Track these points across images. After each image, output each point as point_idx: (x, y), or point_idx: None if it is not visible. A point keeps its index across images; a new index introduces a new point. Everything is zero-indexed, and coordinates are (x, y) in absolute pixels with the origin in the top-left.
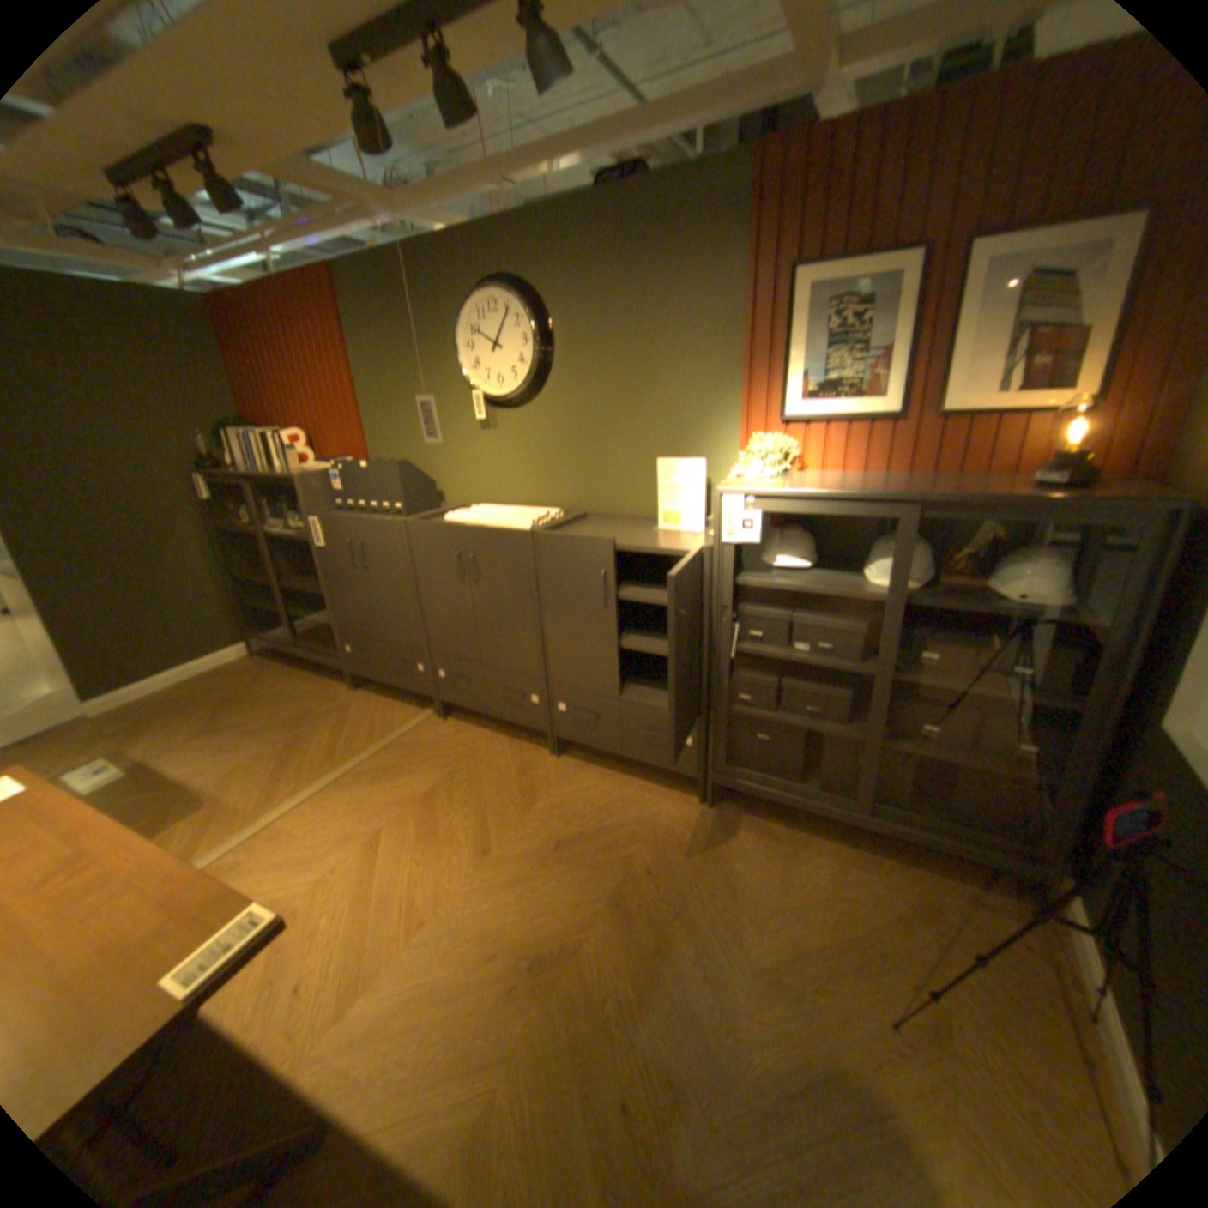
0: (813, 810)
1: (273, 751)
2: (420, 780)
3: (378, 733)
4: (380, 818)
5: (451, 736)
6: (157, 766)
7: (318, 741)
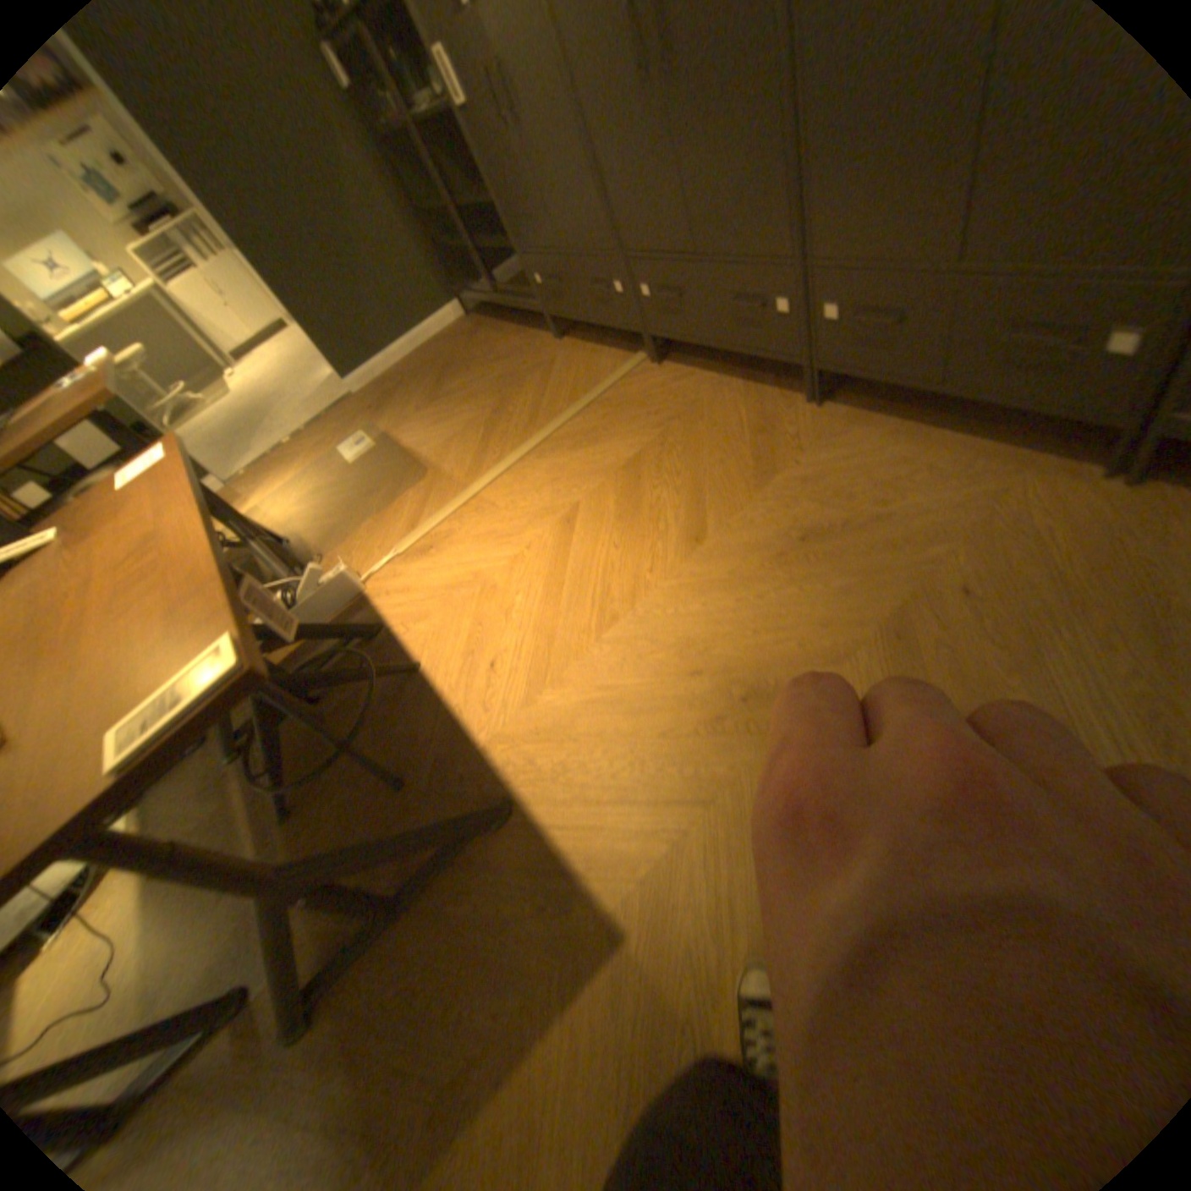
0: None
1: (482, 418)
2: (625, 445)
3: (582, 390)
4: (579, 492)
5: (666, 386)
6: (395, 438)
7: (522, 404)
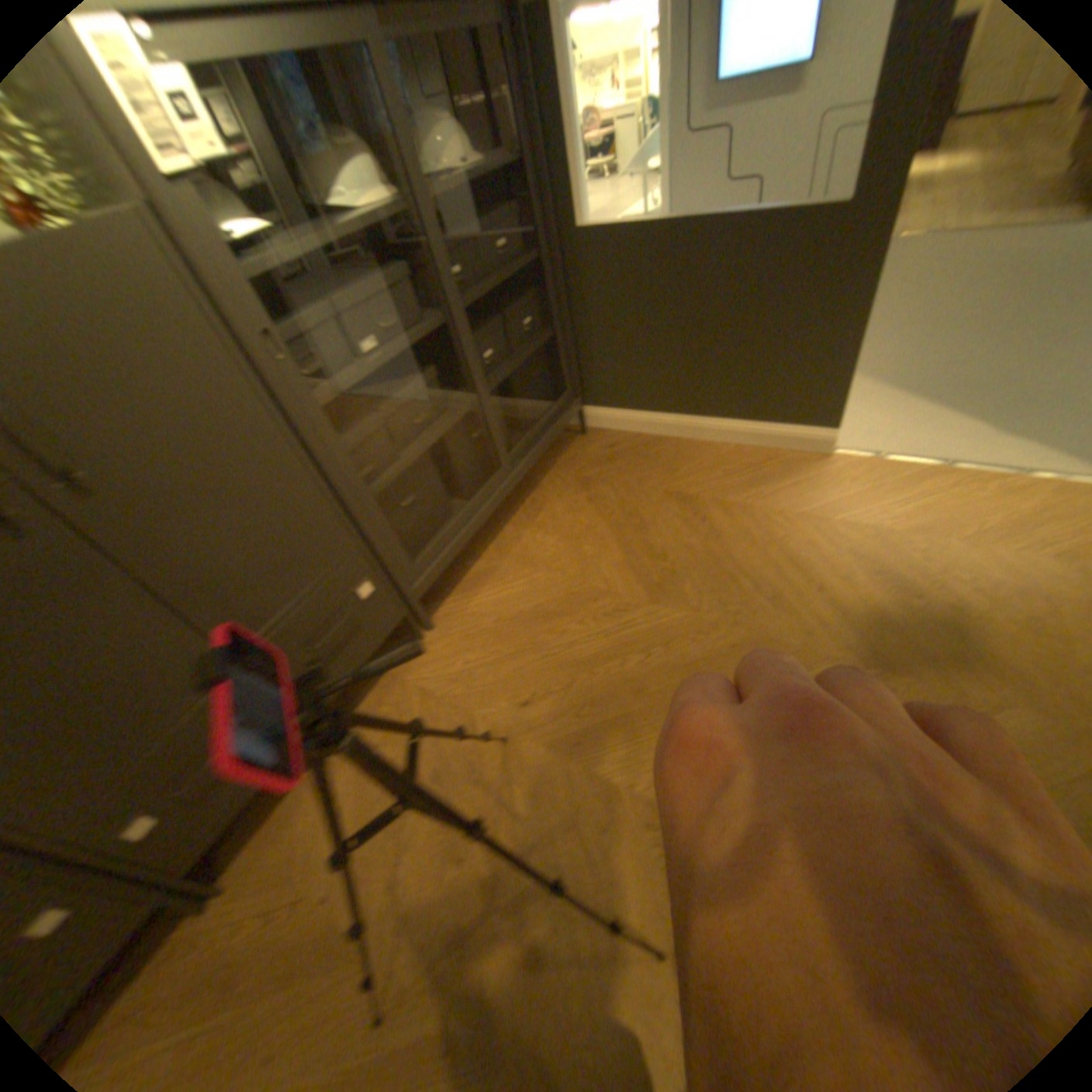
0: (492, 507)
1: None
2: None
3: None
4: None
5: None
6: None
7: None
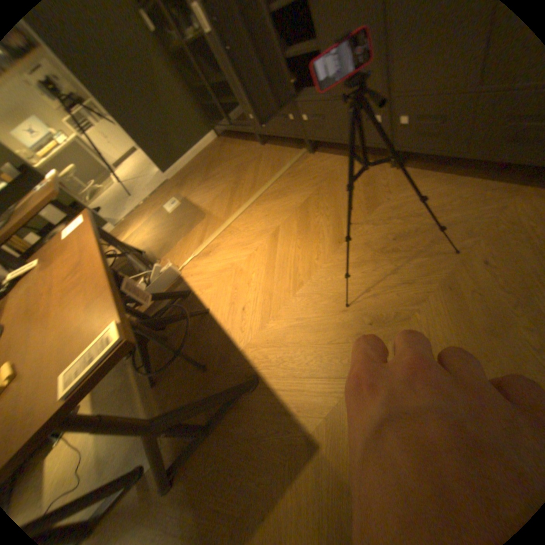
0: None
1: (229, 186)
2: (299, 195)
3: (276, 169)
4: (278, 220)
5: (317, 164)
6: (189, 199)
7: (247, 178)
